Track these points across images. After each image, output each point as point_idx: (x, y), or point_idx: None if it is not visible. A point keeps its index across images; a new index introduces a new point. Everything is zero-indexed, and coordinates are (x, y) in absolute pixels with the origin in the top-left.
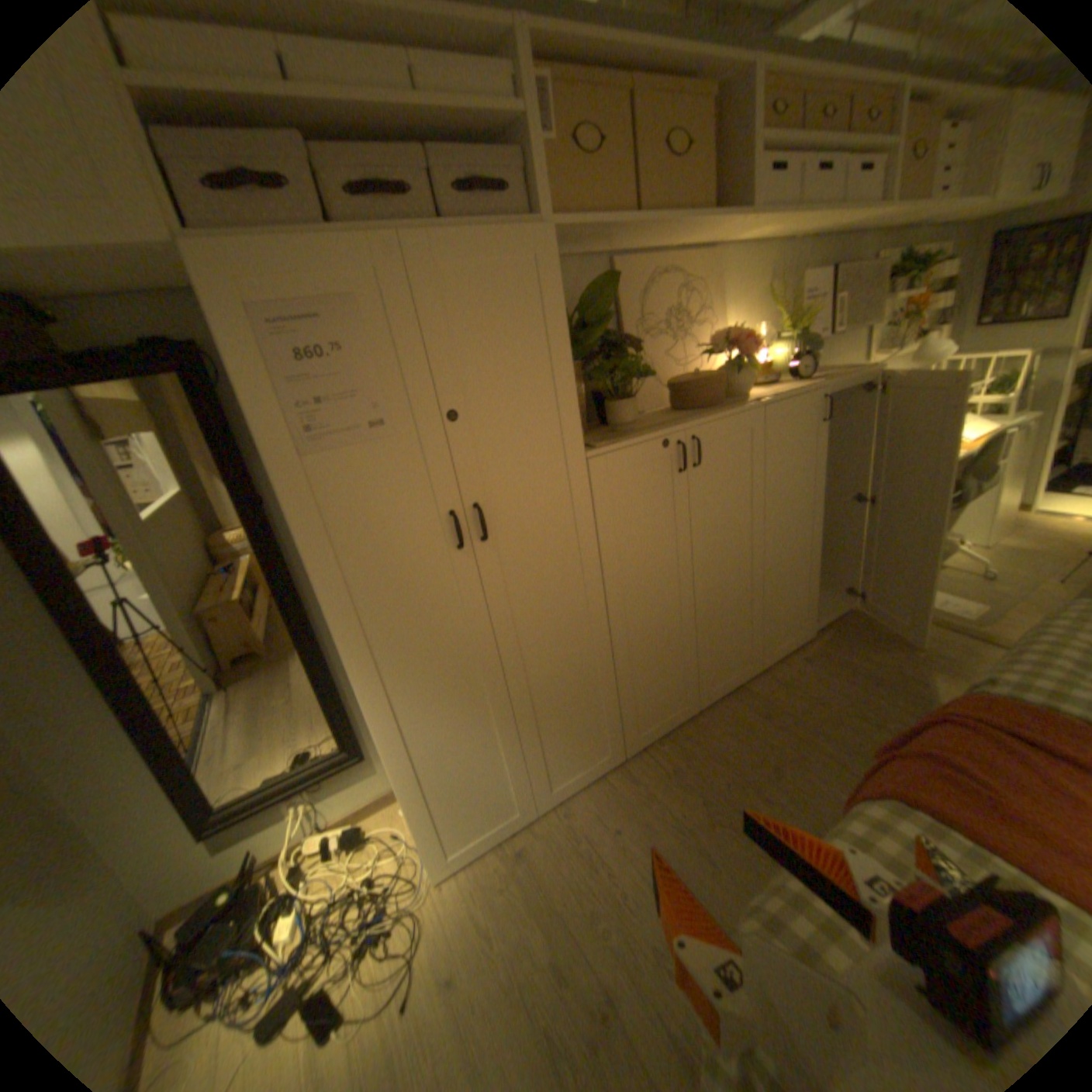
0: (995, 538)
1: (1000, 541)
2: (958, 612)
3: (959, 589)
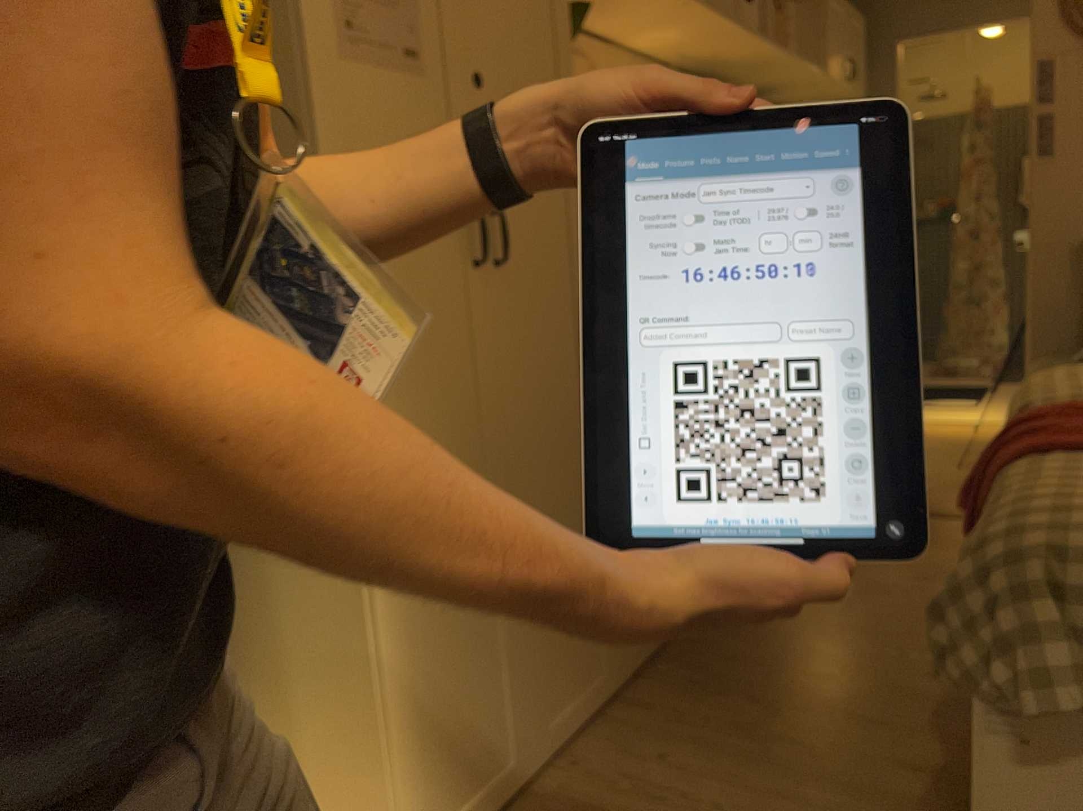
0: None
1: None
2: None
3: None
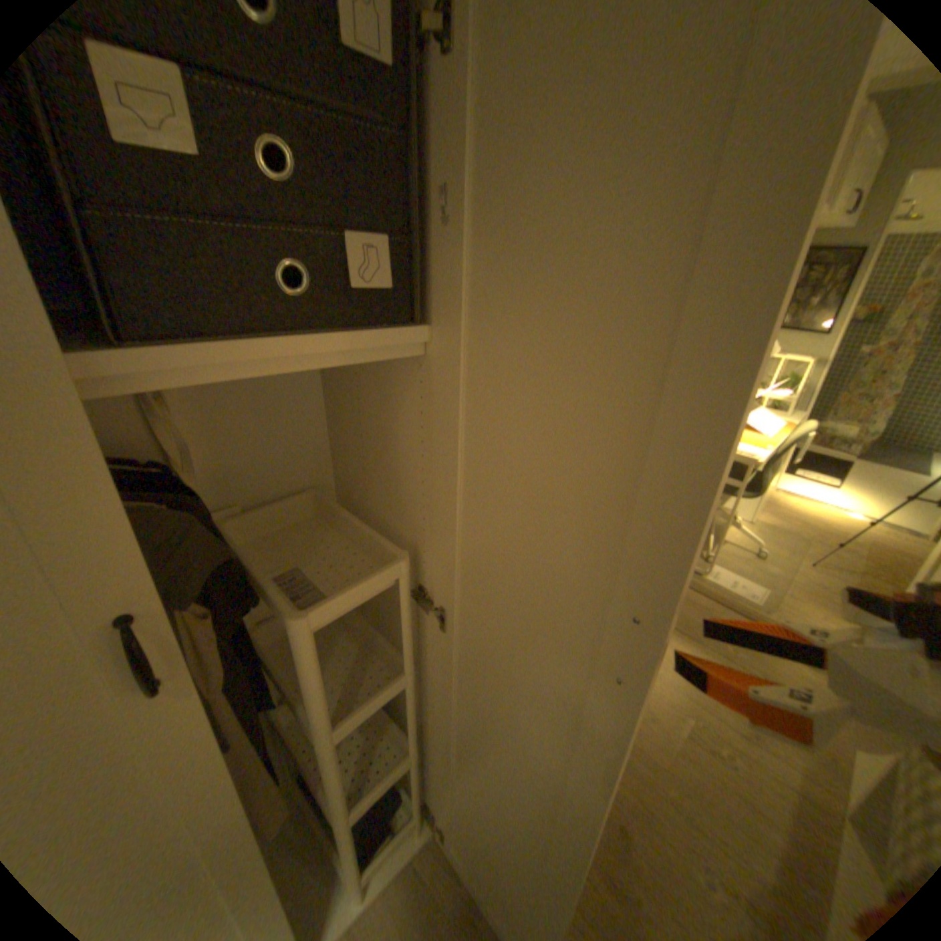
0: (759, 515)
1: (759, 517)
2: (747, 595)
3: (741, 567)
